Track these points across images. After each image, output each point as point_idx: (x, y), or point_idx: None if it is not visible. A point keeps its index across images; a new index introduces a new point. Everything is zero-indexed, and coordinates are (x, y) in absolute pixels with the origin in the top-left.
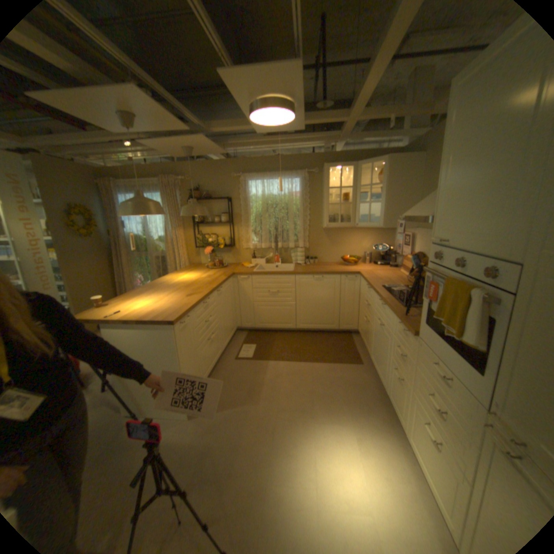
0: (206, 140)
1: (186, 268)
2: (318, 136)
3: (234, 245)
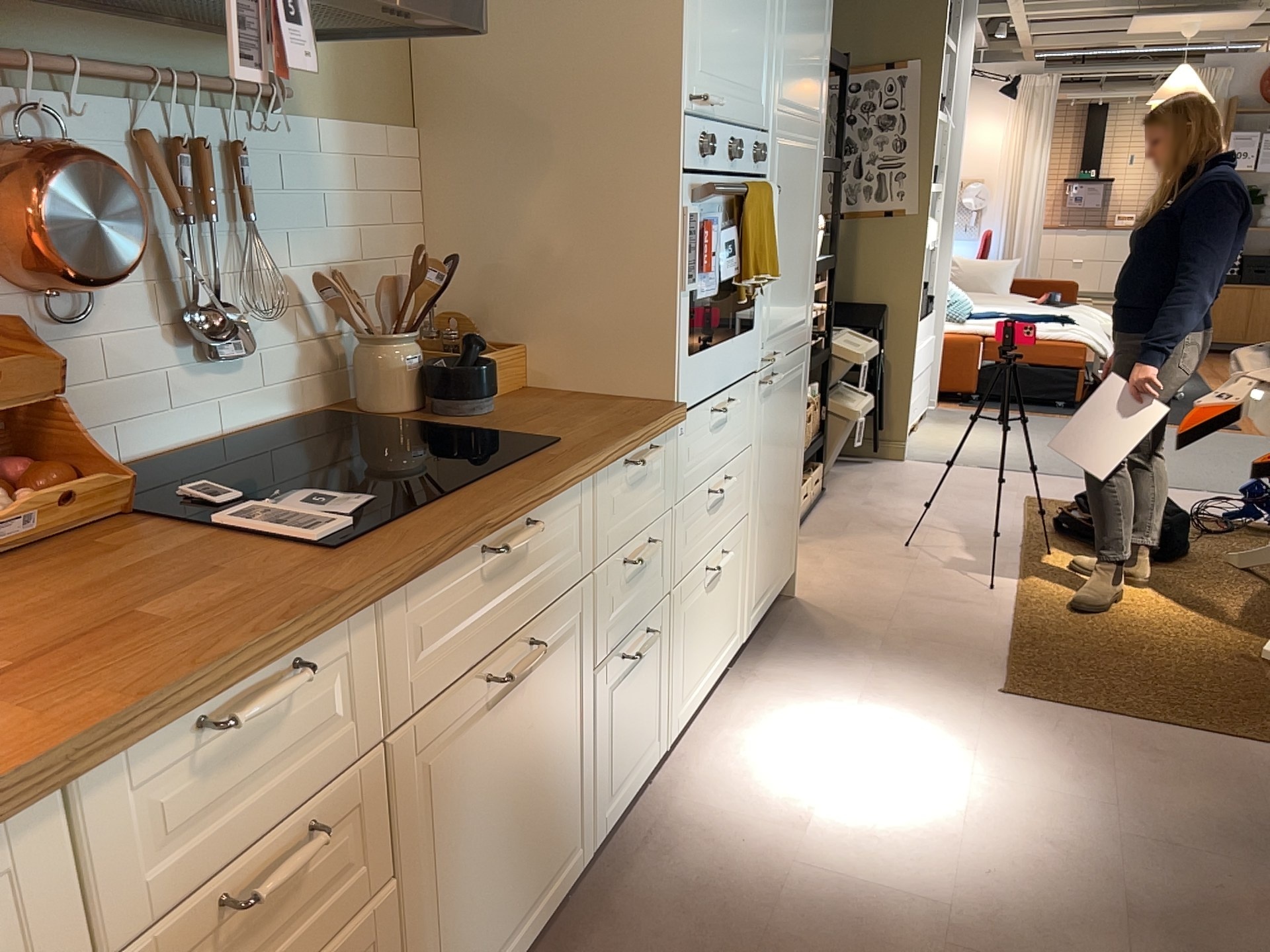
0: None
1: None
2: None
3: None
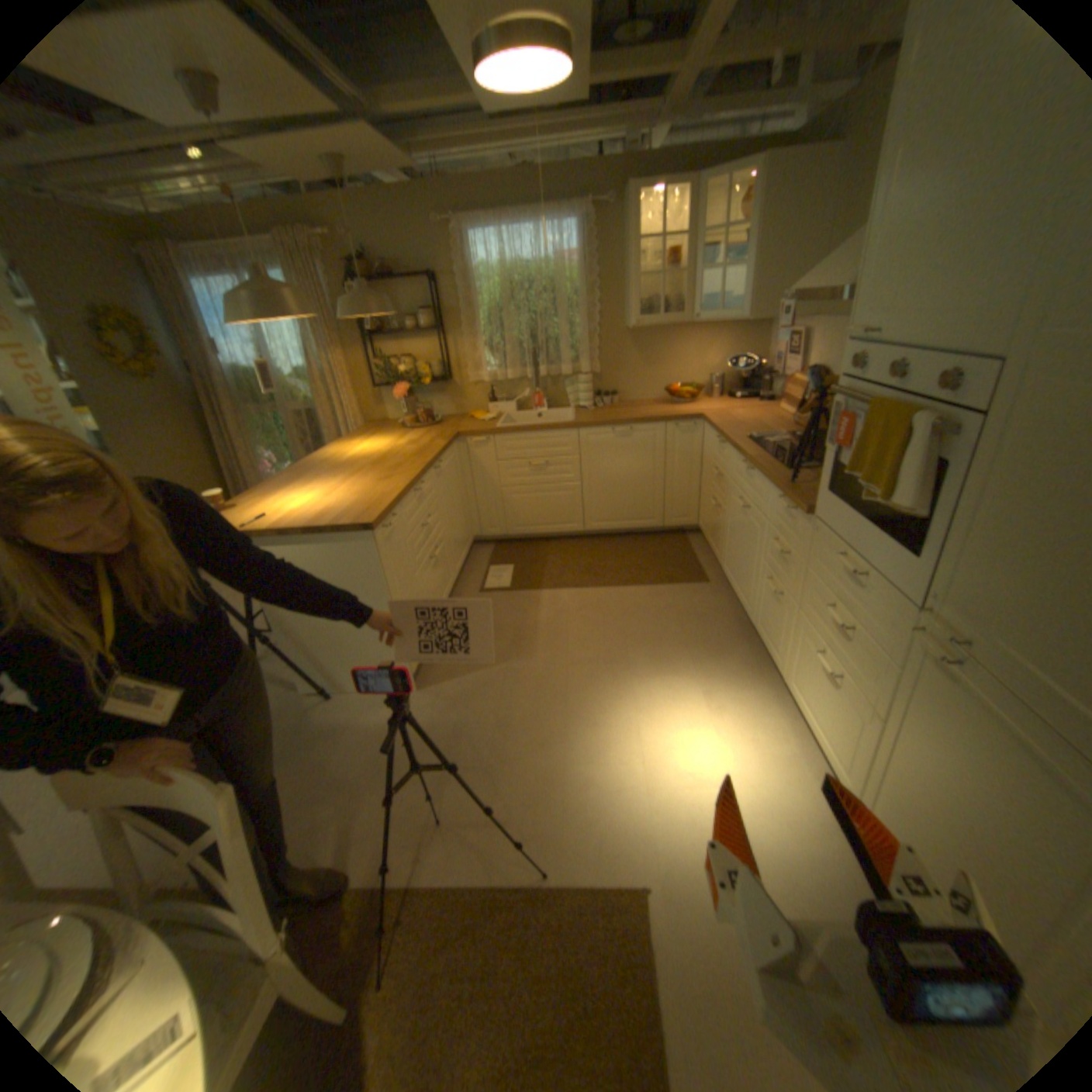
0: (373, 134)
1: (360, 430)
2: (614, 113)
3: (450, 378)
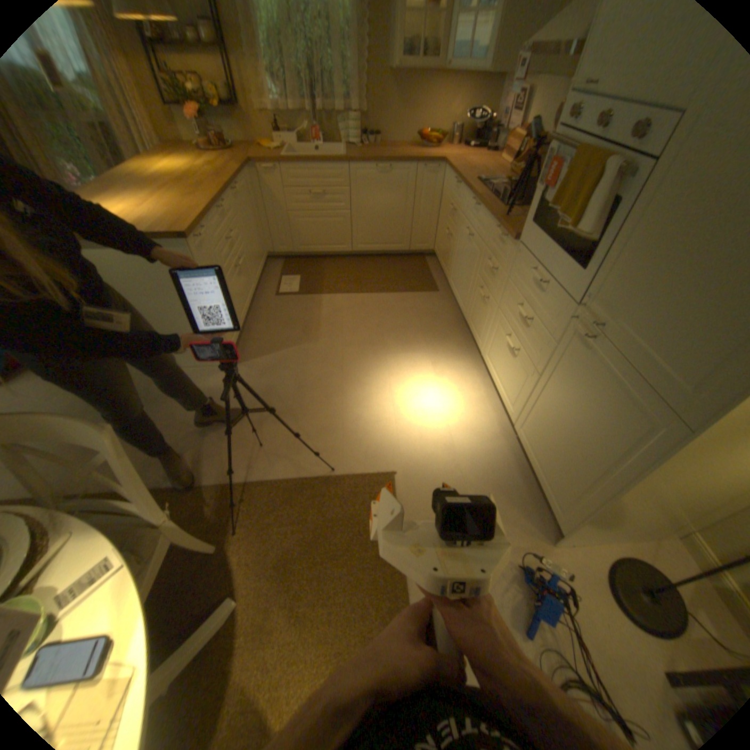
0: None
1: (157, 149)
2: None
3: (236, 102)
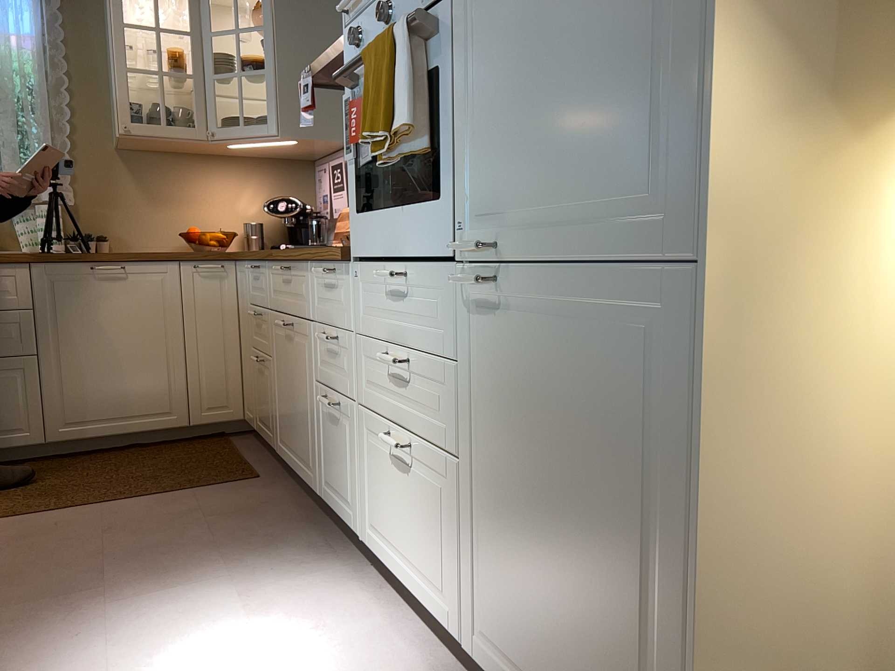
0: None
1: None
2: None
3: None
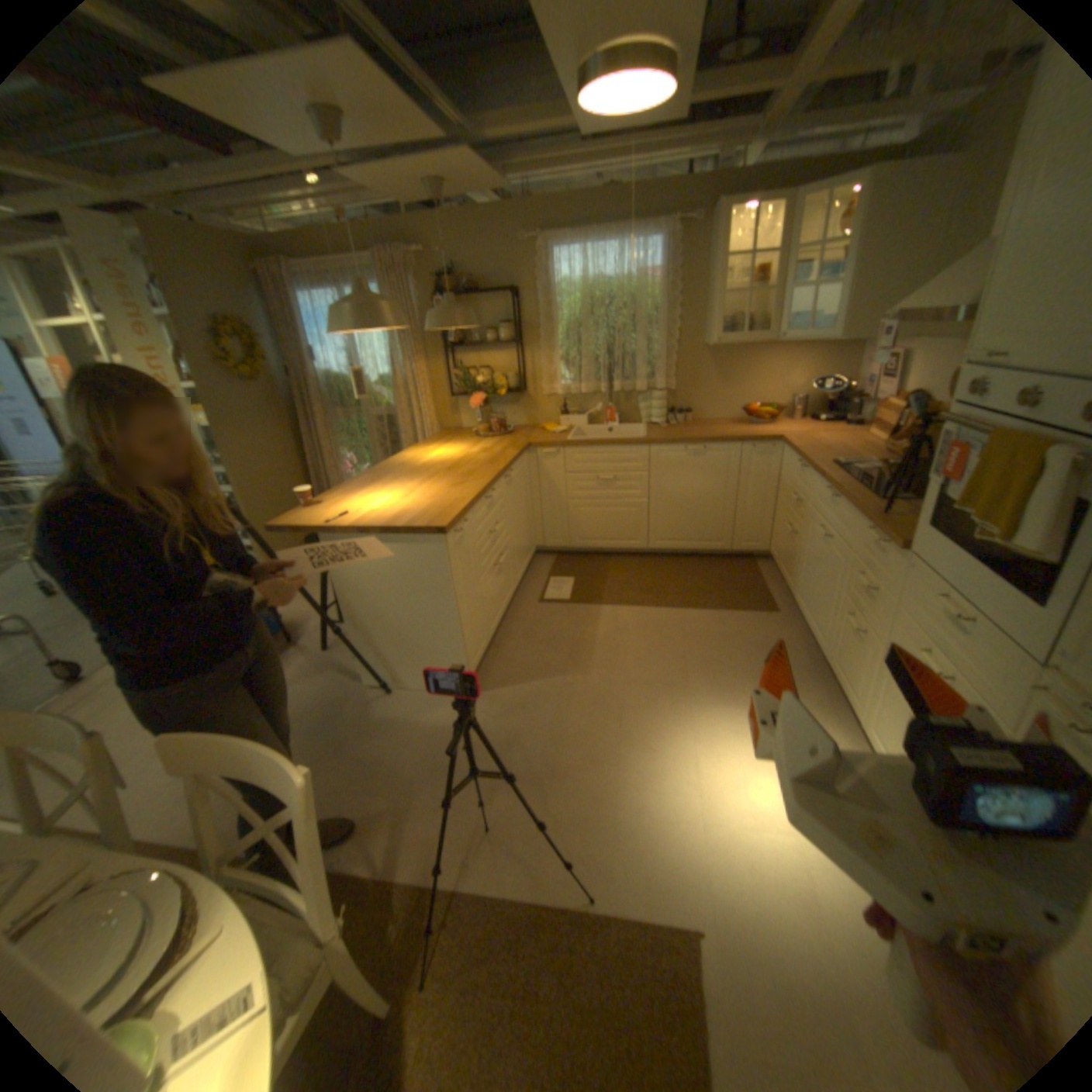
0: (473, 157)
1: (435, 437)
2: (710, 130)
3: (525, 389)
